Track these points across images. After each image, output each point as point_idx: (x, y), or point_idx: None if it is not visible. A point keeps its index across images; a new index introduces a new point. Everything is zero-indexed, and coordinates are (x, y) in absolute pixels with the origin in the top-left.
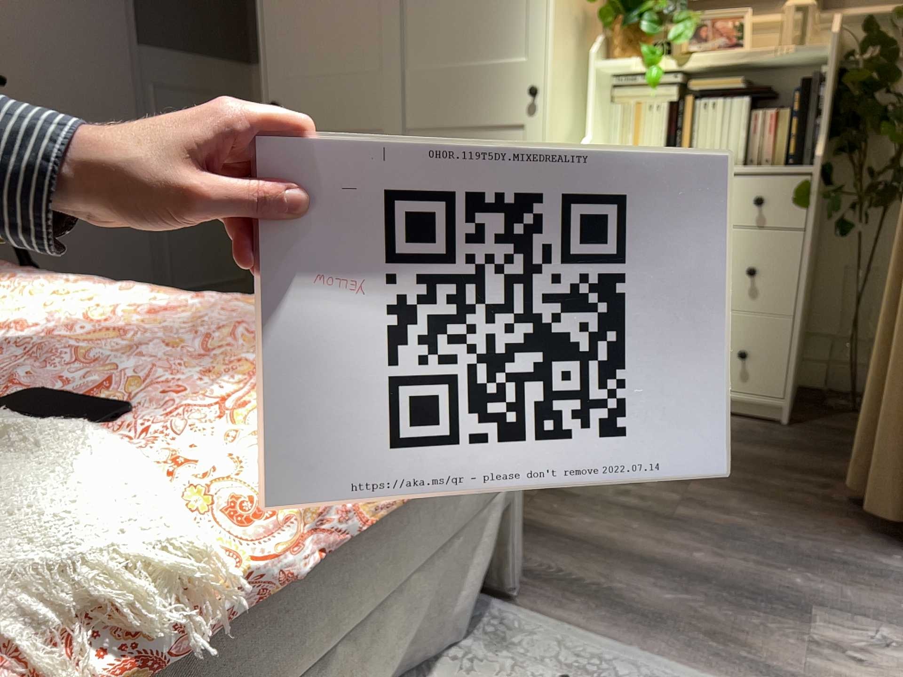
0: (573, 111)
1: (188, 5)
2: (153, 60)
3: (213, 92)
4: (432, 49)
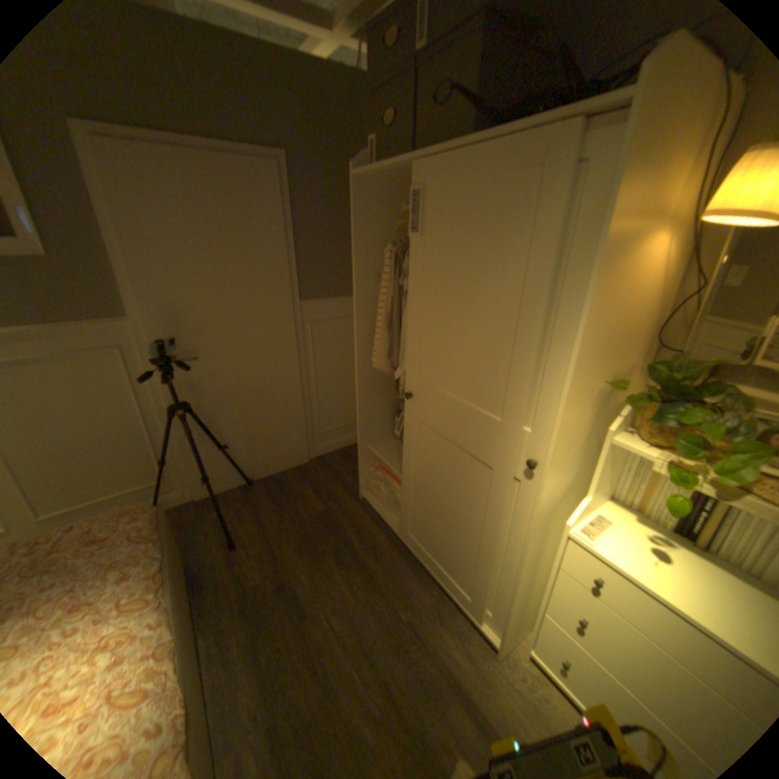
0: (579, 465)
1: (335, 267)
2: (309, 307)
3: (350, 317)
4: (456, 378)
